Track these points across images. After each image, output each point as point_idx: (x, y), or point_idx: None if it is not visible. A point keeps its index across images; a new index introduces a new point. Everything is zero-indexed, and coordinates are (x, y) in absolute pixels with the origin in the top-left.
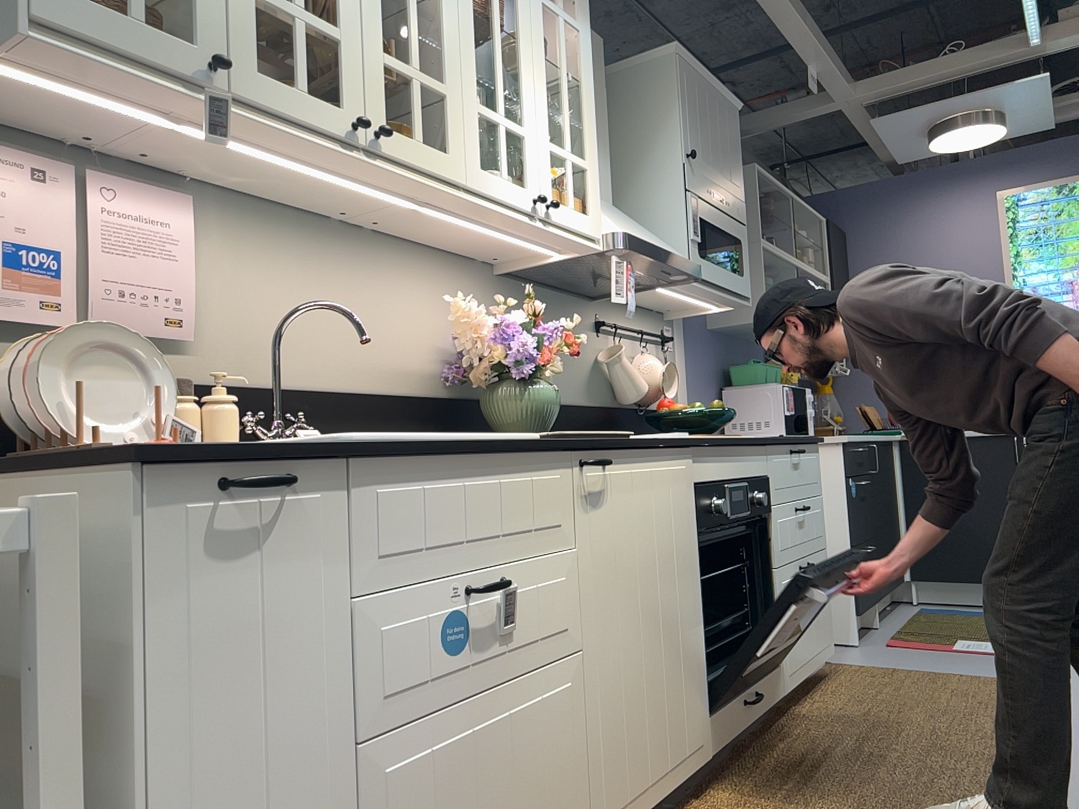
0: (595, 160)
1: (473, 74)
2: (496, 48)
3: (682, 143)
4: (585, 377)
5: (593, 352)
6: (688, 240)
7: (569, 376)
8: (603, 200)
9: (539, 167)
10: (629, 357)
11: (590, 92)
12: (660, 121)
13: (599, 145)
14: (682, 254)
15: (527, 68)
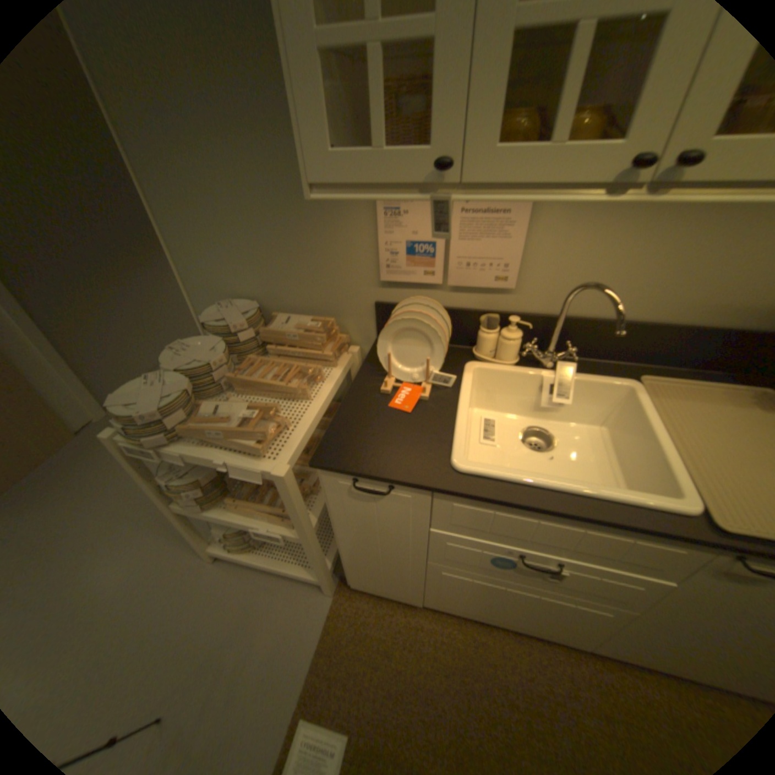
0: None
1: None
2: None
3: None
4: None
5: None
6: None
7: None
8: None
9: None
10: None
11: None
12: None
13: None
14: None
15: None
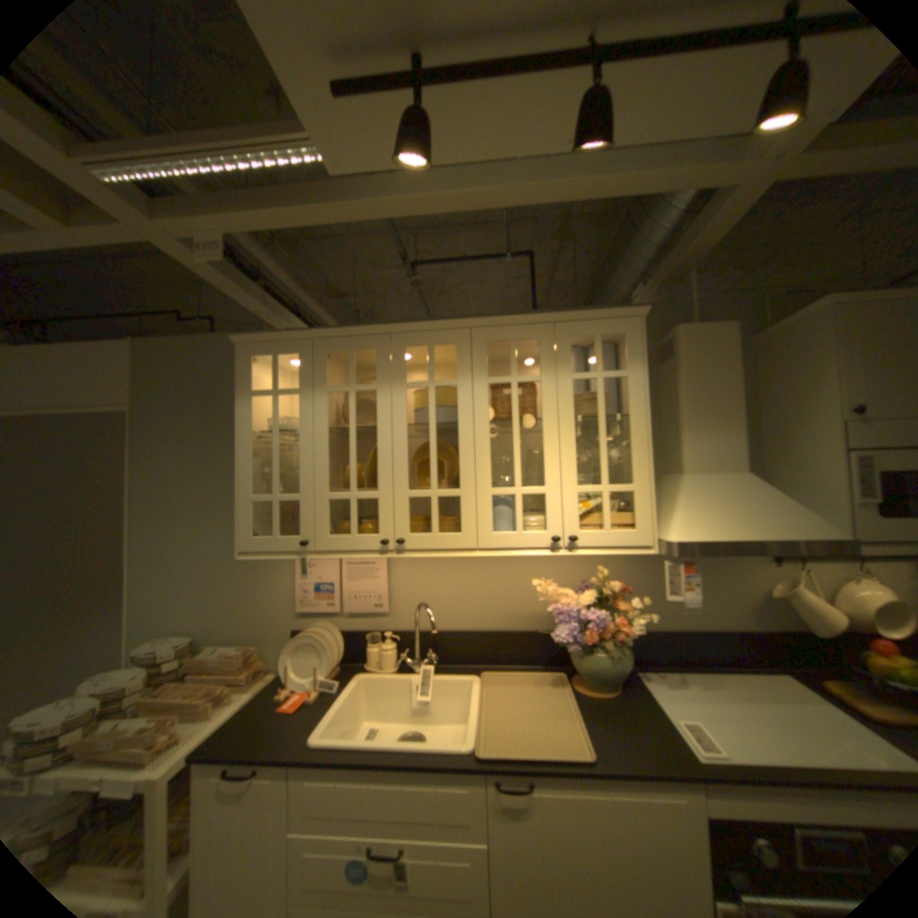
0: (646, 480)
1: (488, 470)
2: (515, 441)
3: (841, 399)
4: (750, 607)
5: (766, 583)
6: (851, 505)
7: (723, 607)
8: (725, 474)
9: (563, 511)
10: (814, 594)
11: (643, 422)
12: (819, 375)
13: (722, 425)
14: (821, 530)
15: (550, 440)
